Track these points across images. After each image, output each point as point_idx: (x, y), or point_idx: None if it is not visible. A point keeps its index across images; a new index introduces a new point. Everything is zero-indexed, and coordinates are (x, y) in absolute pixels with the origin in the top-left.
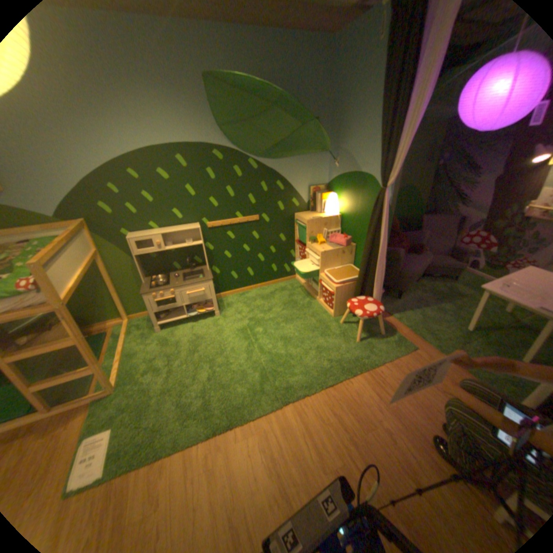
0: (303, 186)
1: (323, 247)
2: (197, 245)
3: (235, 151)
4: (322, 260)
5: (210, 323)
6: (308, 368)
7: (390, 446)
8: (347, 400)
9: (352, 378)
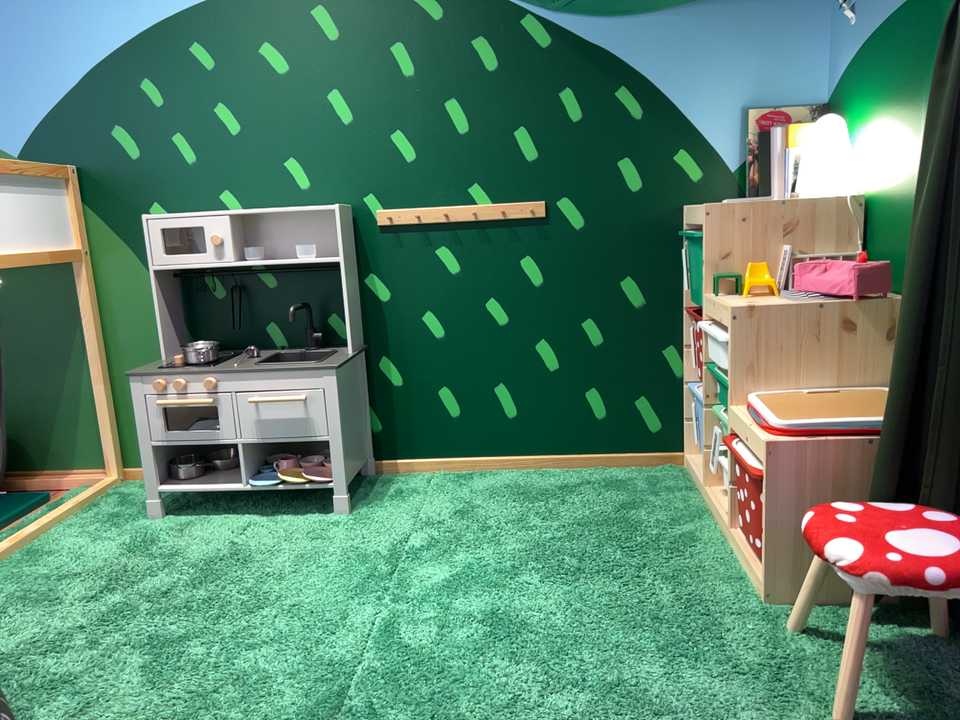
0: (718, 107)
1: (759, 301)
2: (323, 260)
3: None
4: (741, 343)
5: (308, 527)
6: None
7: None
8: None
9: None
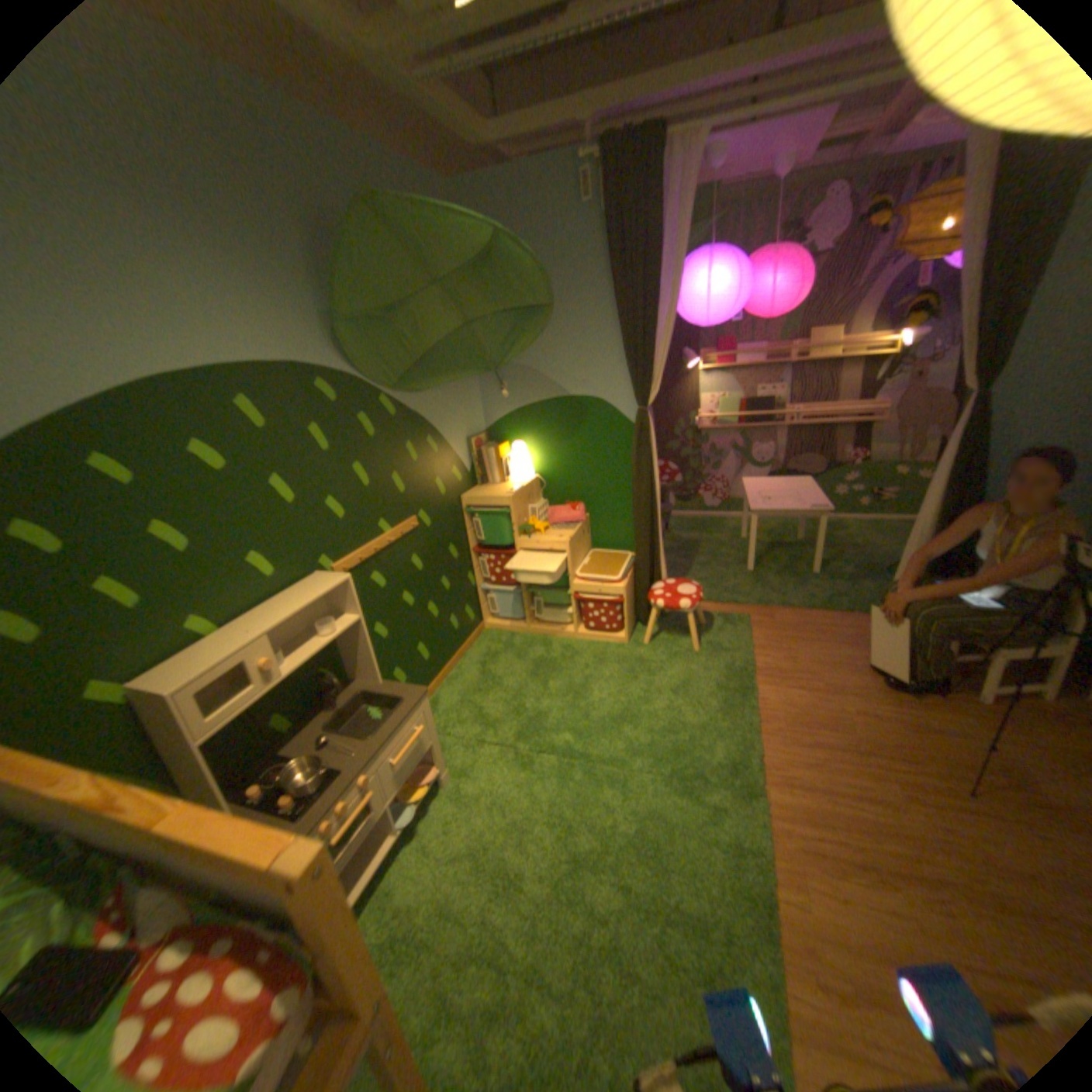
0: (460, 441)
1: (555, 535)
2: (349, 625)
3: (354, 379)
4: (570, 556)
5: (448, 808)
6: (704, 725)
7: (879, 724)
8: (789, 720)
9: (755, 693)
